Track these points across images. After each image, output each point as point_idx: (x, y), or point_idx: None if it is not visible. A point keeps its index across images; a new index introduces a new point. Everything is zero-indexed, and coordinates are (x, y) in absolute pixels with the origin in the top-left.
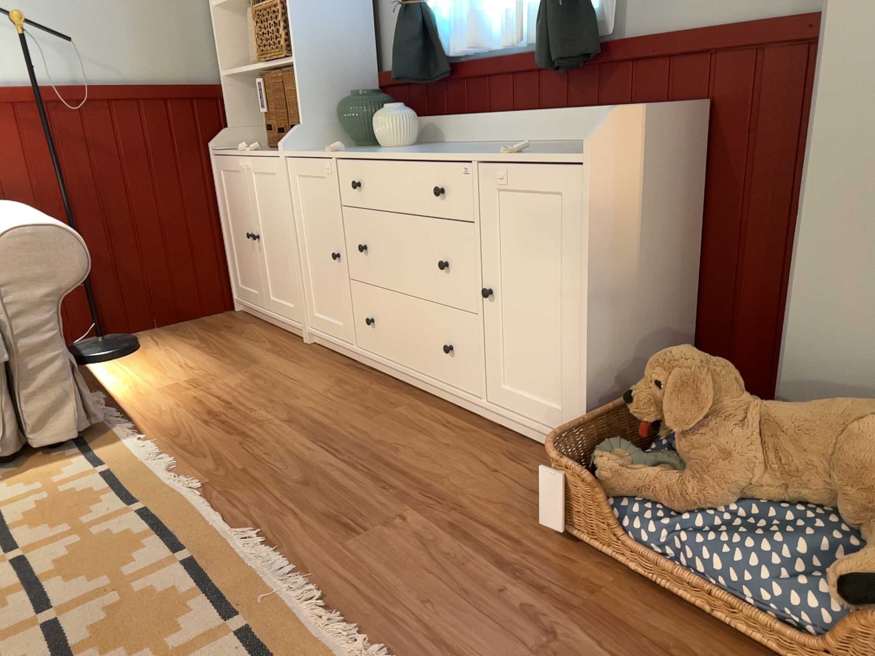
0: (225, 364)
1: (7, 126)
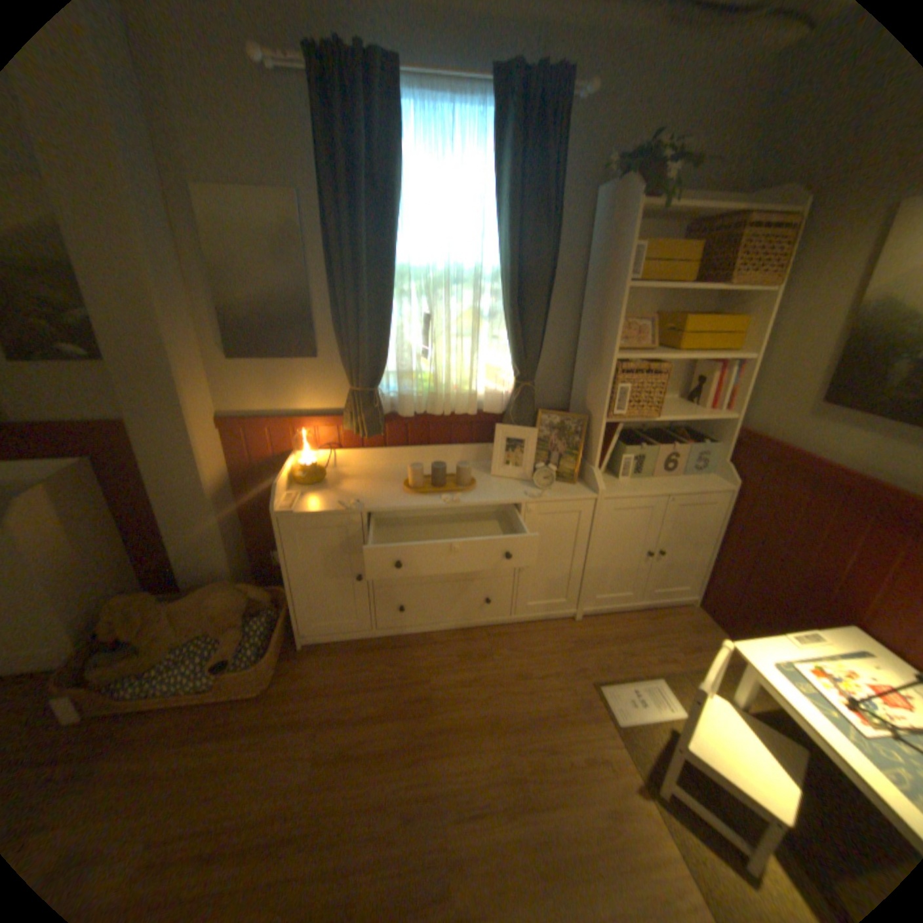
0: None
1: None
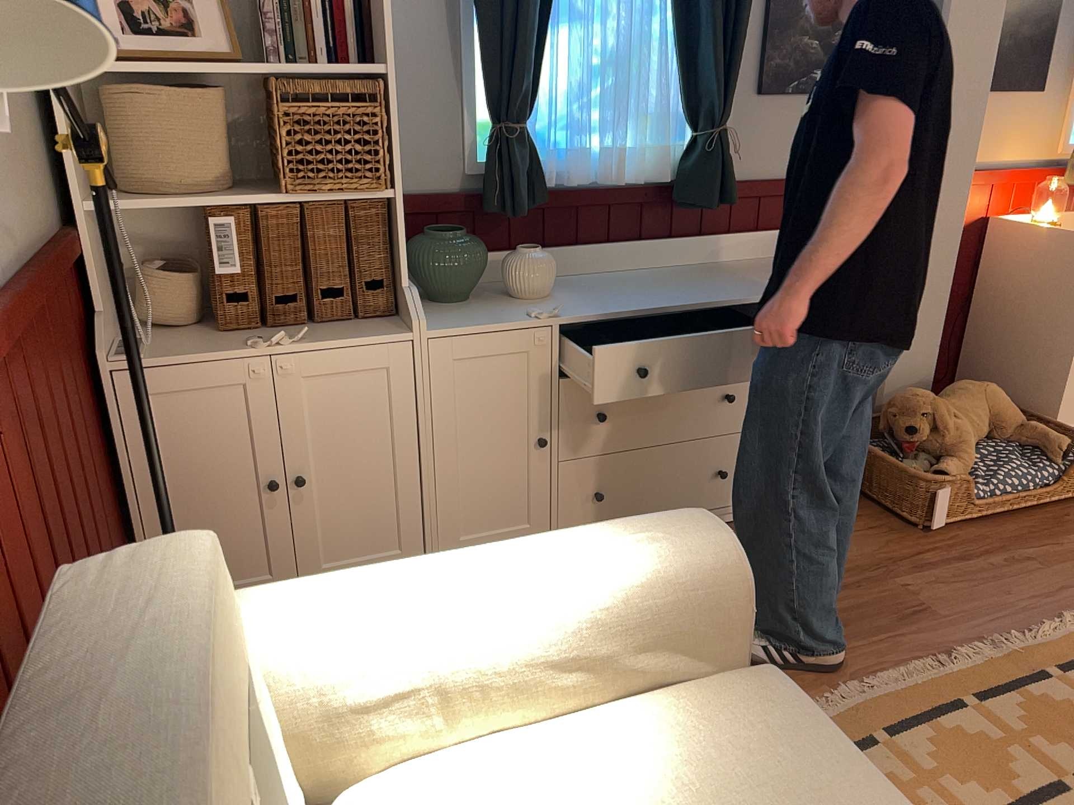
0: None
1: None
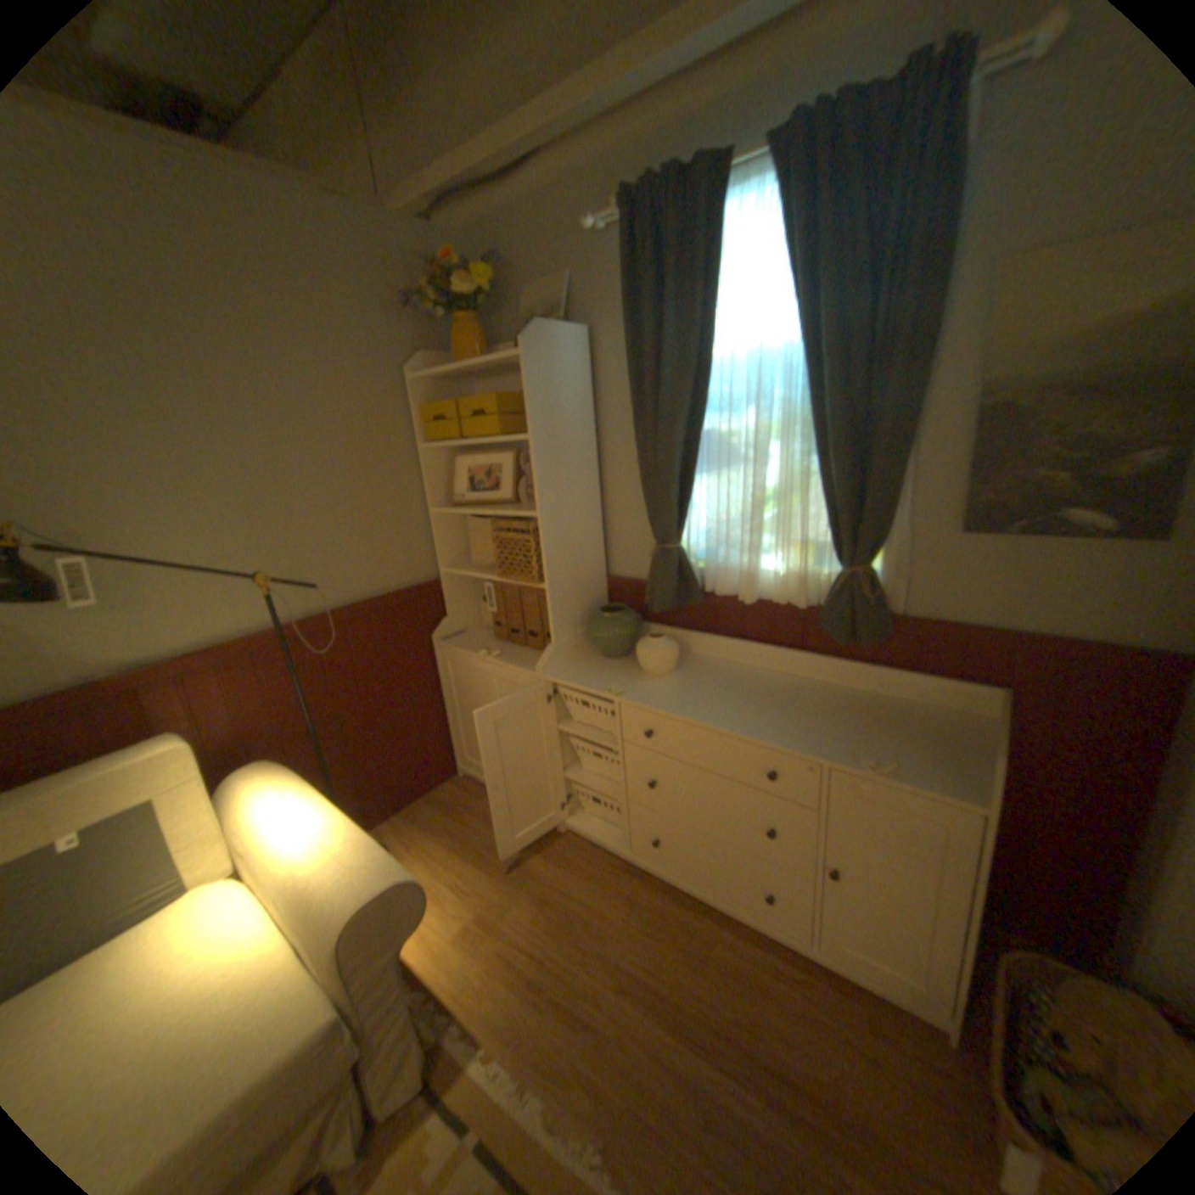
0: (497, 880)
1: (242, 673)
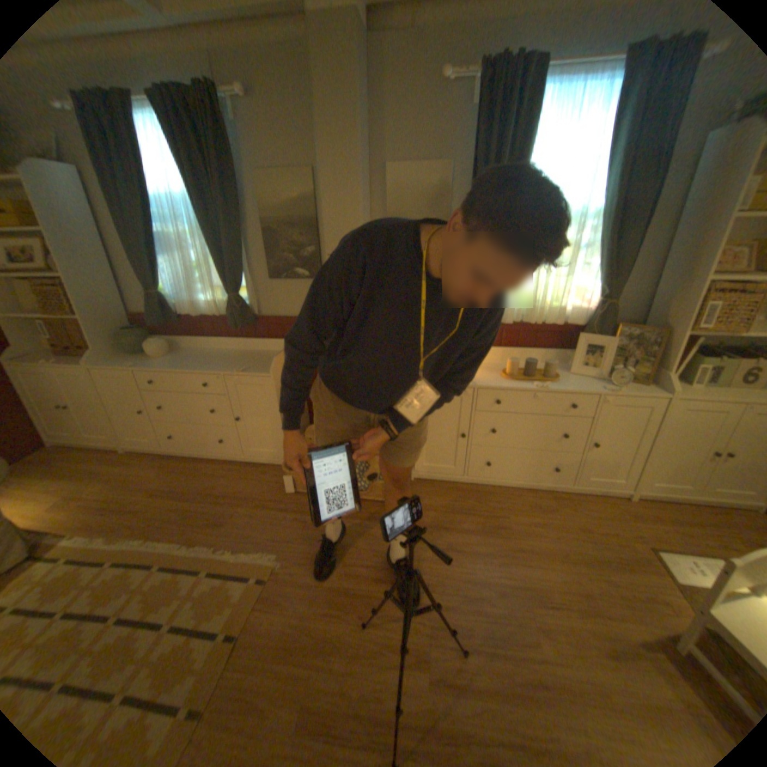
0: (76, 482)
1: None
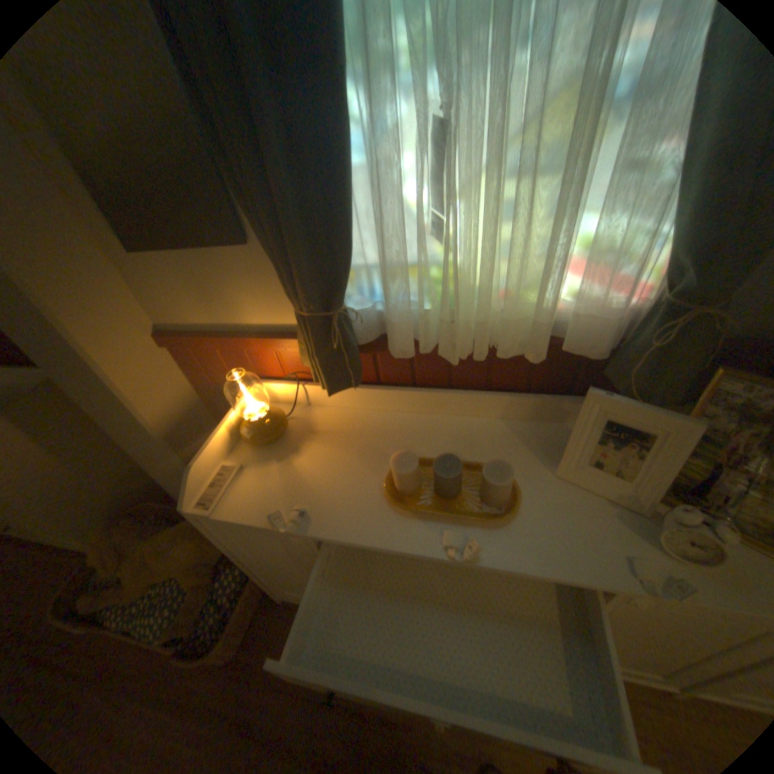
0: None
1: None
